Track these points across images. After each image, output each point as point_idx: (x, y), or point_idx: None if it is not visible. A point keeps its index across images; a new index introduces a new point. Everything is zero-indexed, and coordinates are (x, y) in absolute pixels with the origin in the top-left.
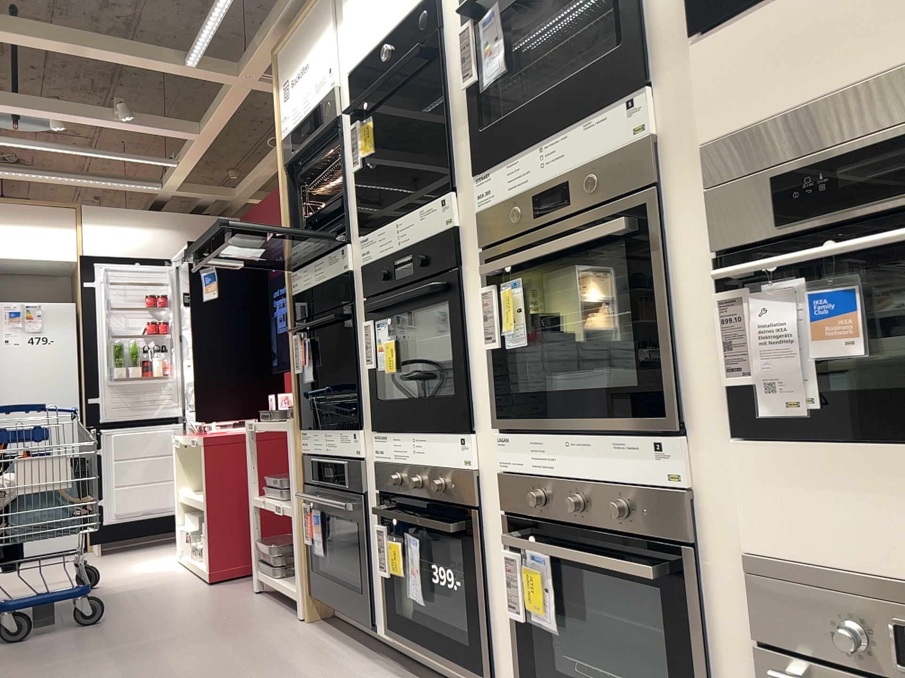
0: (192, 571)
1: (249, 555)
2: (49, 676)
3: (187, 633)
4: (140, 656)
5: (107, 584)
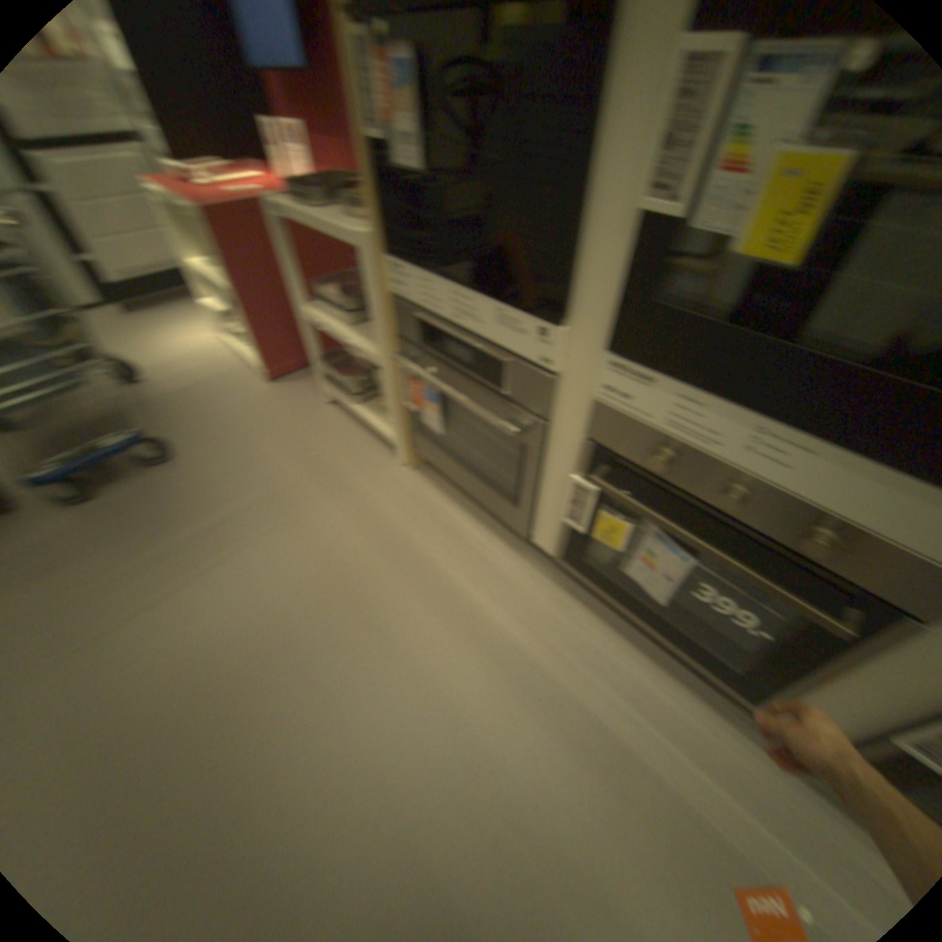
0: (232, 359)
1: (296, 350)
2: (142, 588)
3: (279, 490)
4: (242, 542)
5: (141, 379)
